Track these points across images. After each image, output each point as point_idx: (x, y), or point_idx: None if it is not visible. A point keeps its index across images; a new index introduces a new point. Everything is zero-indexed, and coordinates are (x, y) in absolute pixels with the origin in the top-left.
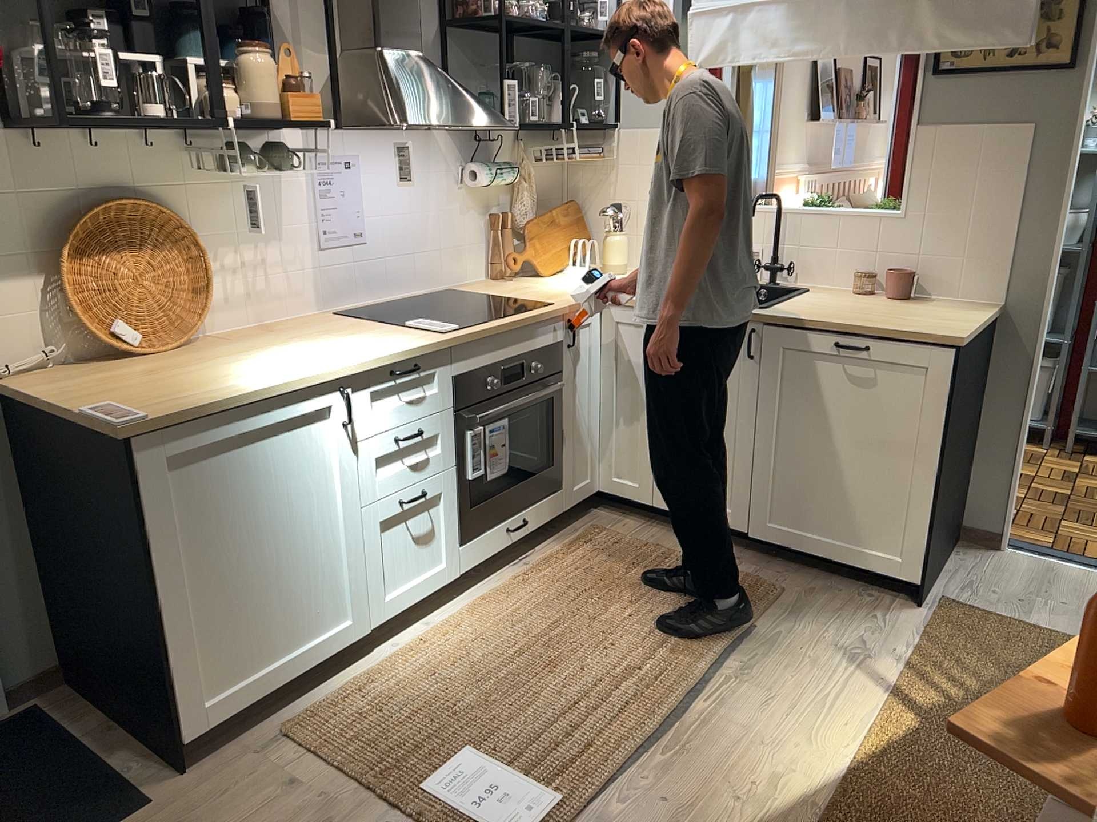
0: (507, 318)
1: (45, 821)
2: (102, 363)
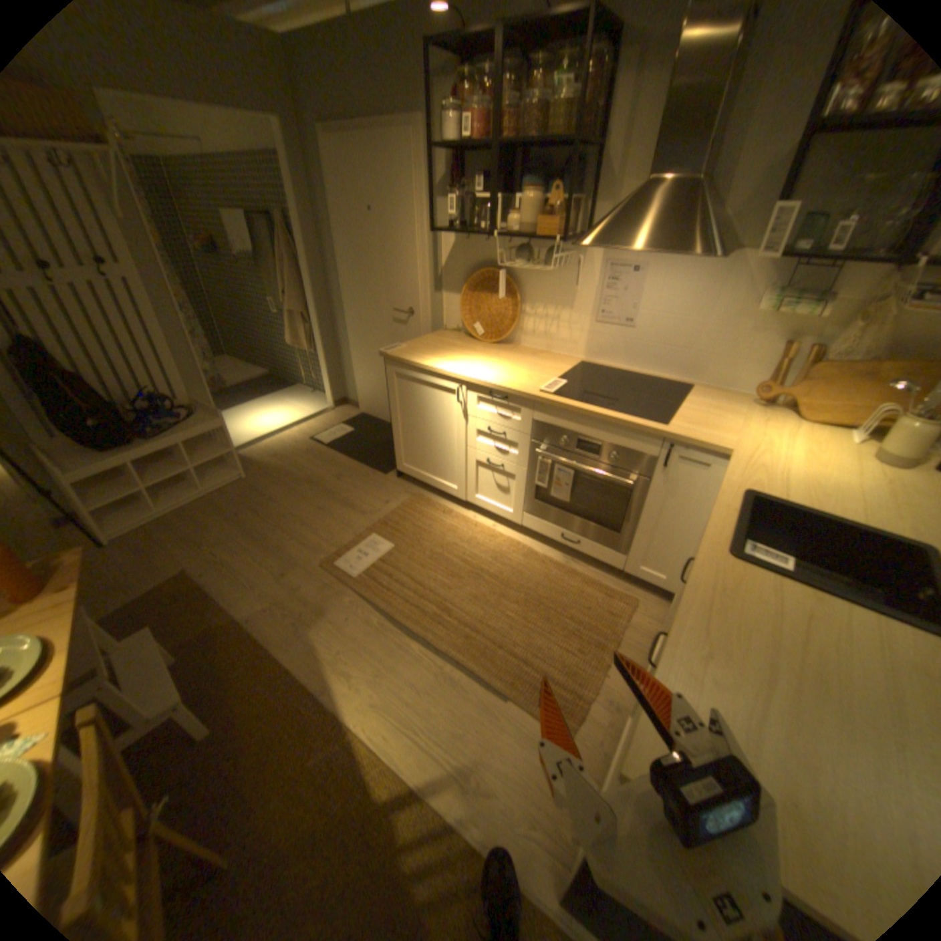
0: (597, 408)
1: (382, 458)
2: (470, 337)
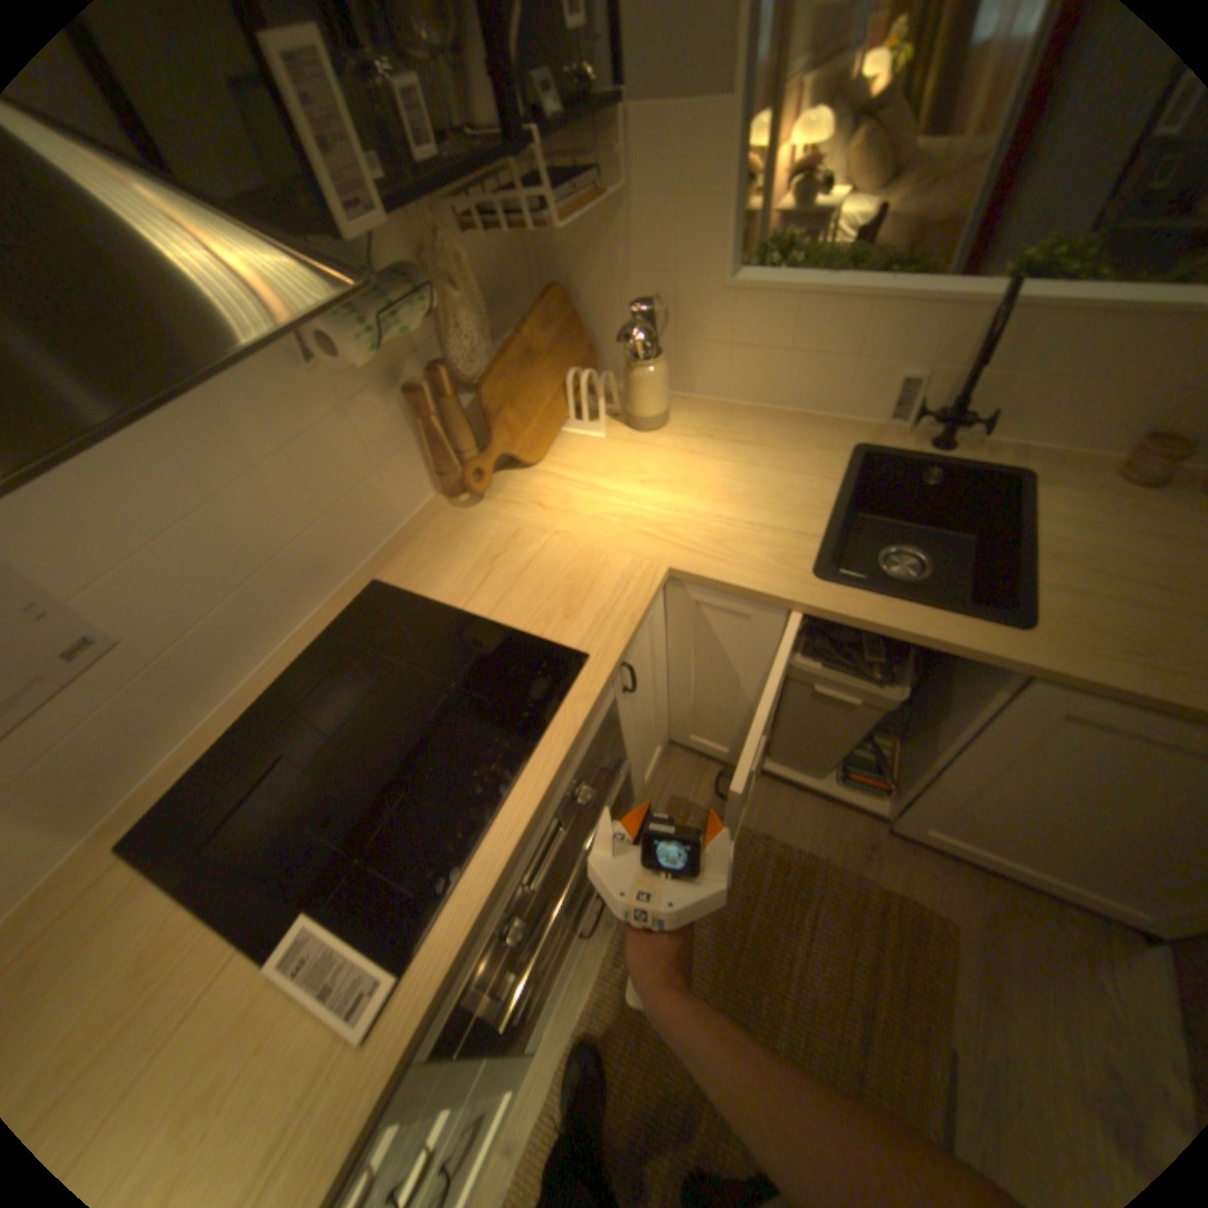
0: (505, 807)
1: None
2: None
